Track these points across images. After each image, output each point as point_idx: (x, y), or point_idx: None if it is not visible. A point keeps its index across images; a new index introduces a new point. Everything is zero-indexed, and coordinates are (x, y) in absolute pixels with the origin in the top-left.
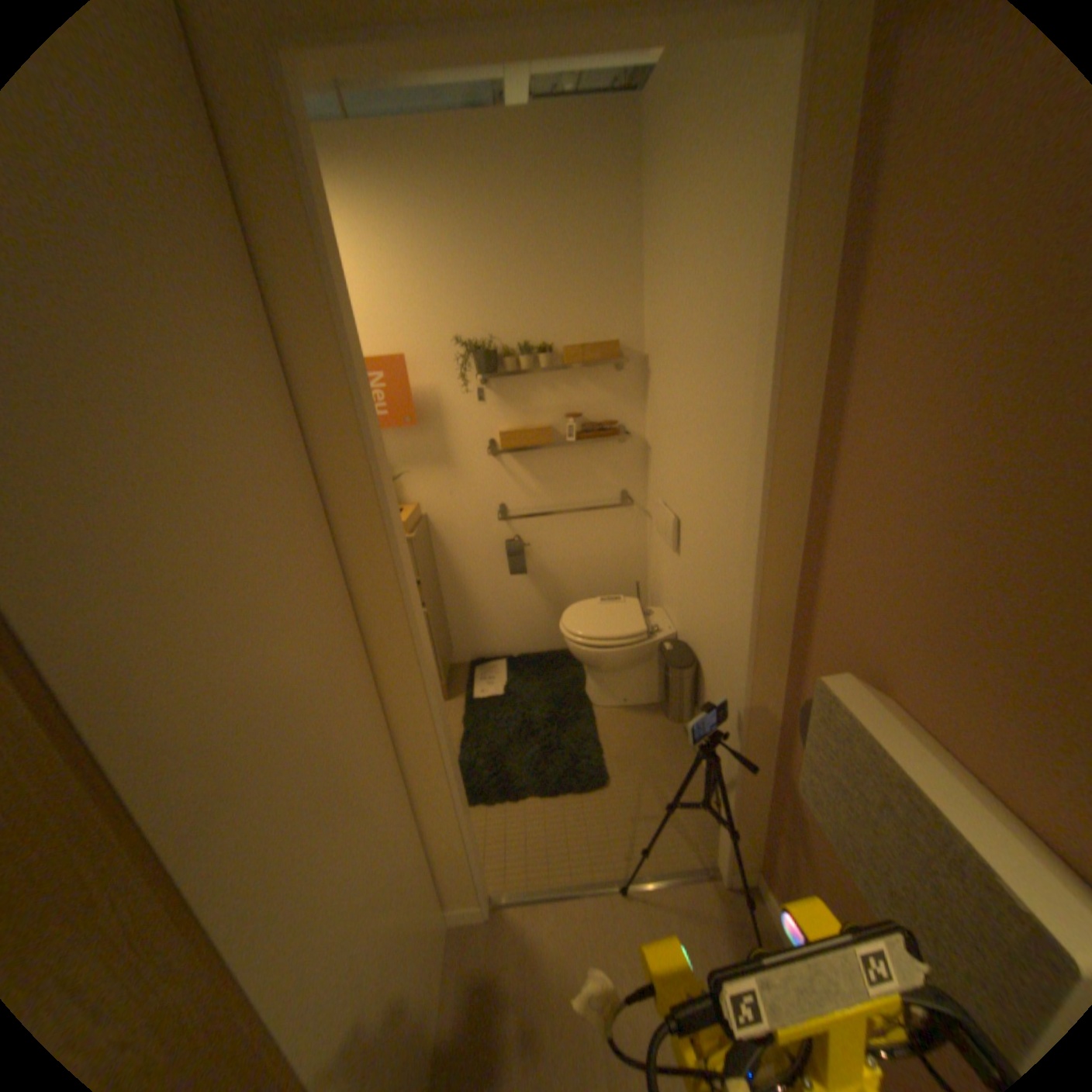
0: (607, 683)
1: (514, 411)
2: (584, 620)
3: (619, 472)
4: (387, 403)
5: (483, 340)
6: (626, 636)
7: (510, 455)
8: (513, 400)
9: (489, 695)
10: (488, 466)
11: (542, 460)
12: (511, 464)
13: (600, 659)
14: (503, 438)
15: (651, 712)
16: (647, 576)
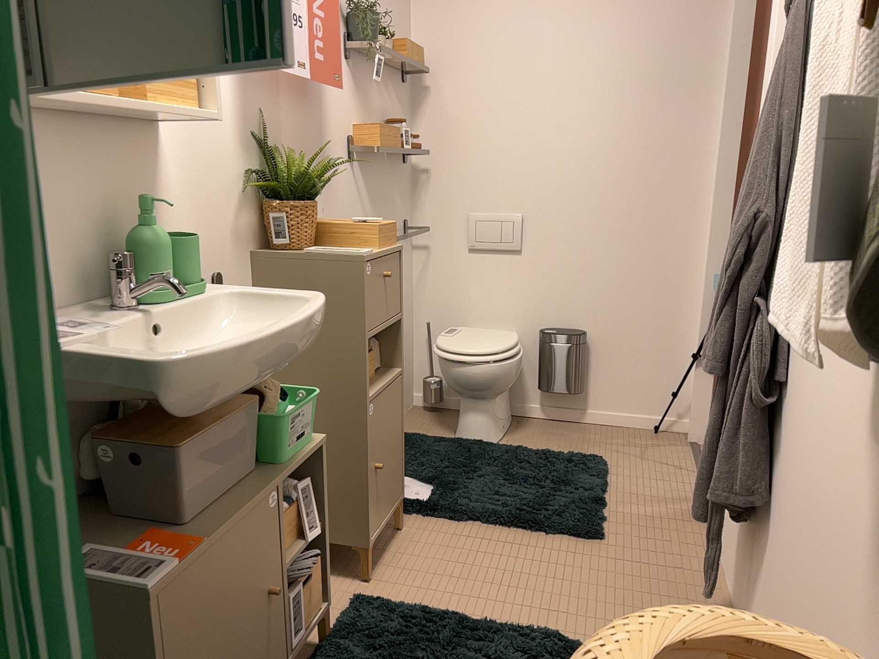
0: (497, 410)
1: (361, 104)
2: (475, 344)
3: (404, 197)
4: (324, 46)
5: (350, 5)
6: (518, 339)
7: (358, 162)
8: (361, 90)
9: (428, 491)
10: (347, 174)
11: (373, 174)
12: (359, 174)
13: (518, 367)
14: (382, 132)
15: (519, 426)
16: (415, 321)
